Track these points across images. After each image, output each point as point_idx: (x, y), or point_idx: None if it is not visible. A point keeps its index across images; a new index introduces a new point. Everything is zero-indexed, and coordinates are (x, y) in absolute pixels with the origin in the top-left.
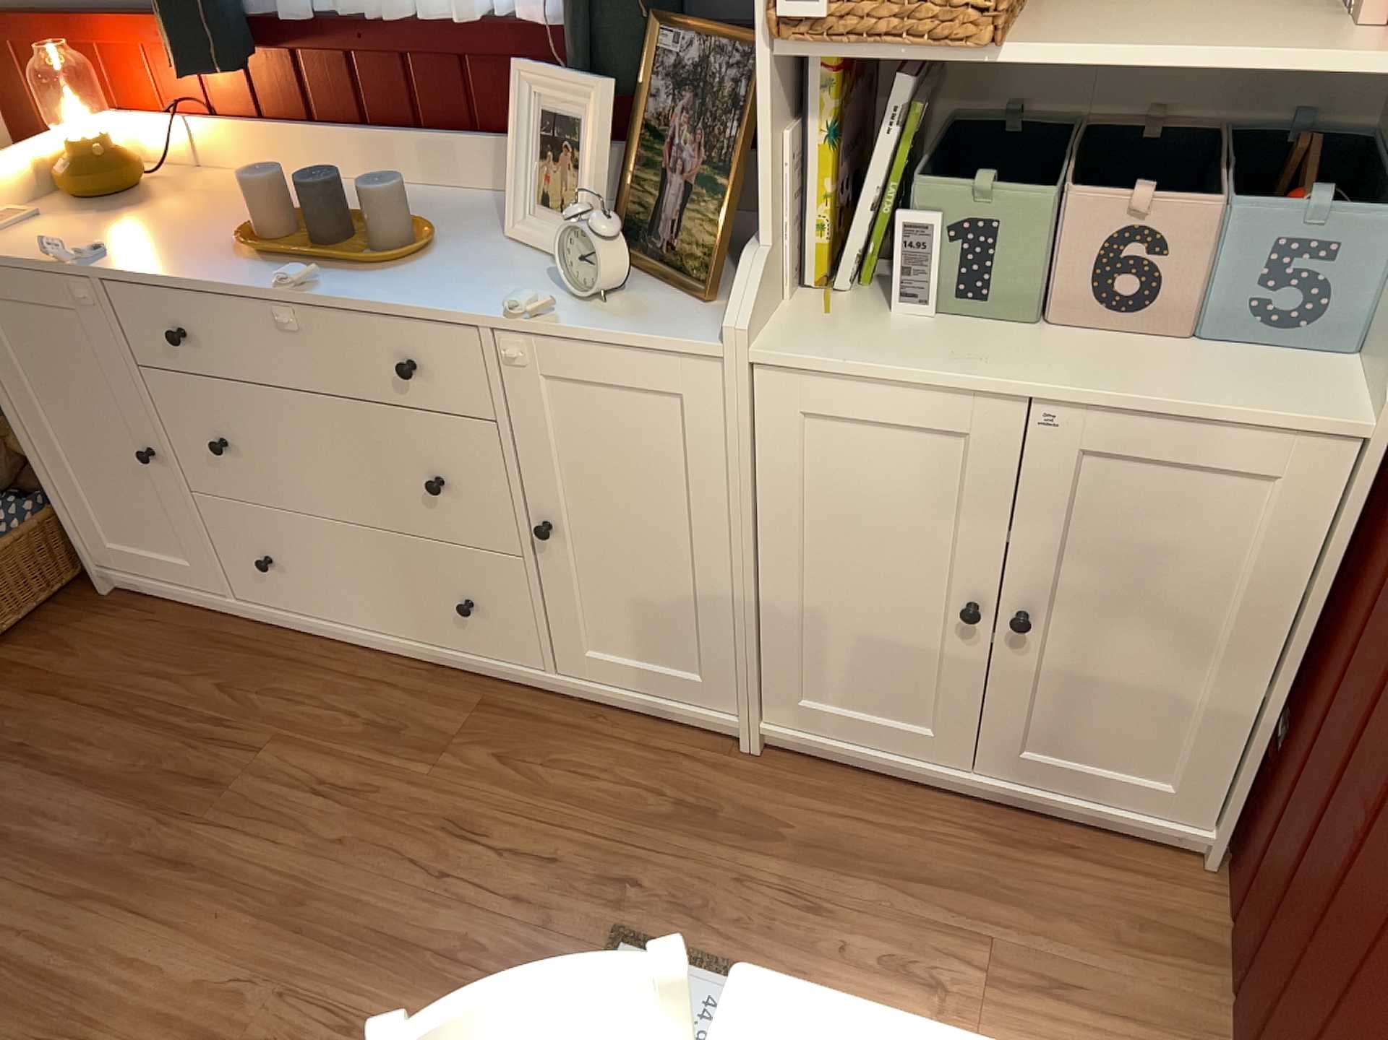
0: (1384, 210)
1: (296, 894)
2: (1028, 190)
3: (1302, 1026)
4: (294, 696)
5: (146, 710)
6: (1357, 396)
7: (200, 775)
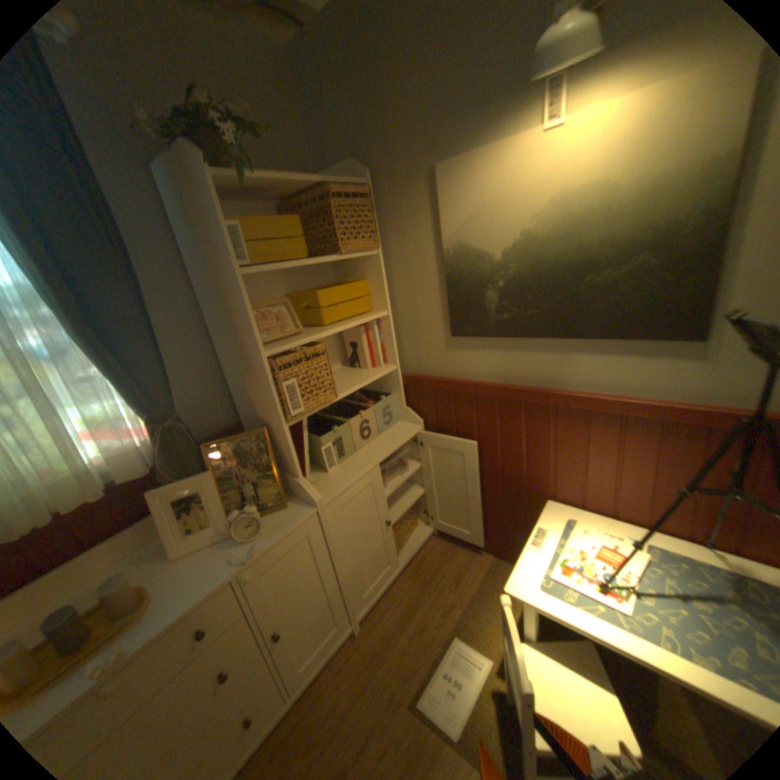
0: (390, 393)
1: None
2: (341, 424)
3: (502, 519)
4: None
5: None
6: (412, 423)
7: None
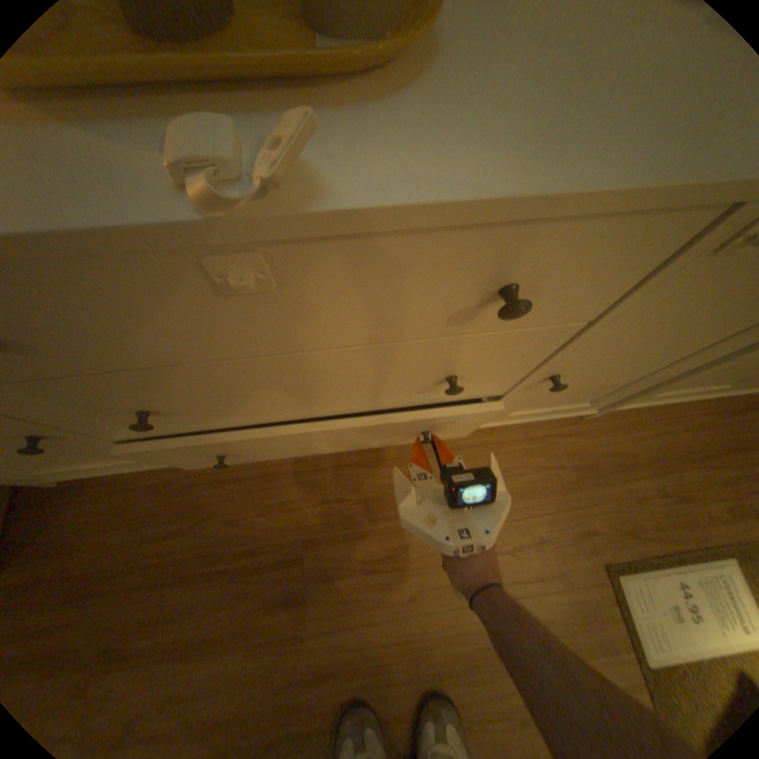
0: None
1: (416, 661)
2: None
3: None
4: (286, 511)
5: (178, 578)
6: None
7: (270, 611)
